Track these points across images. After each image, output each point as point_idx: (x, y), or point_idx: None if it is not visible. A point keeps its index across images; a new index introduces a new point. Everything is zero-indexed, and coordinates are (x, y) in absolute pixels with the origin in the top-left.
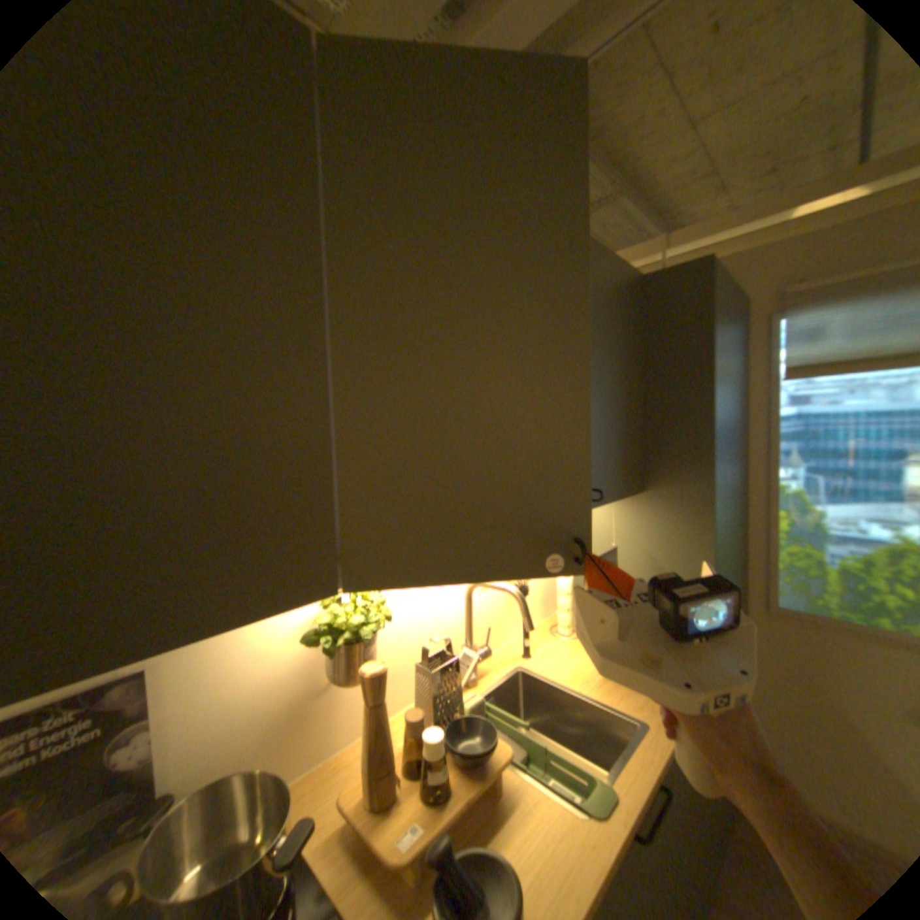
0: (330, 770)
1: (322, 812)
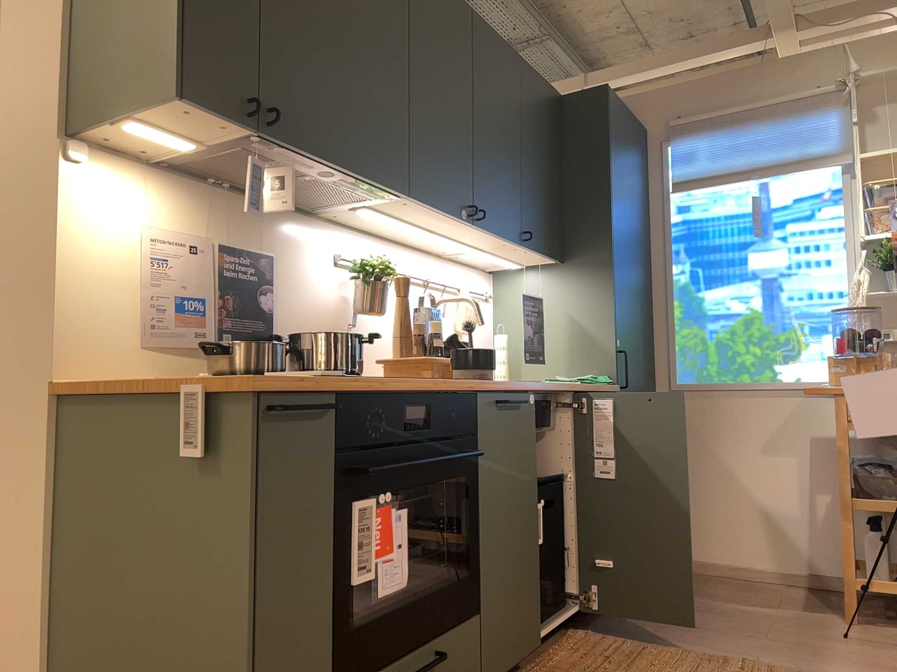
0: None
1: None
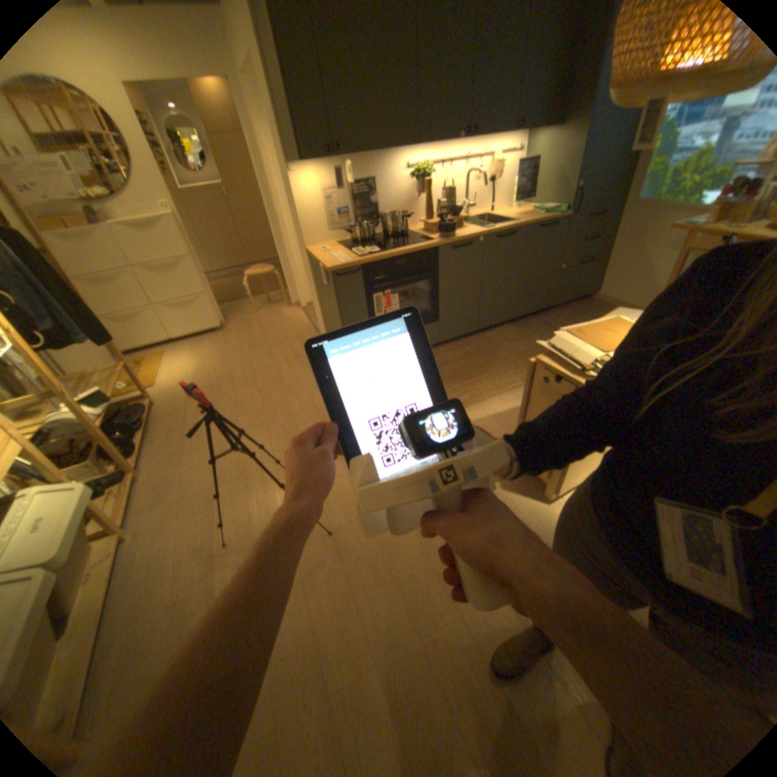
0: (415, 226)
1: (413, 229)
